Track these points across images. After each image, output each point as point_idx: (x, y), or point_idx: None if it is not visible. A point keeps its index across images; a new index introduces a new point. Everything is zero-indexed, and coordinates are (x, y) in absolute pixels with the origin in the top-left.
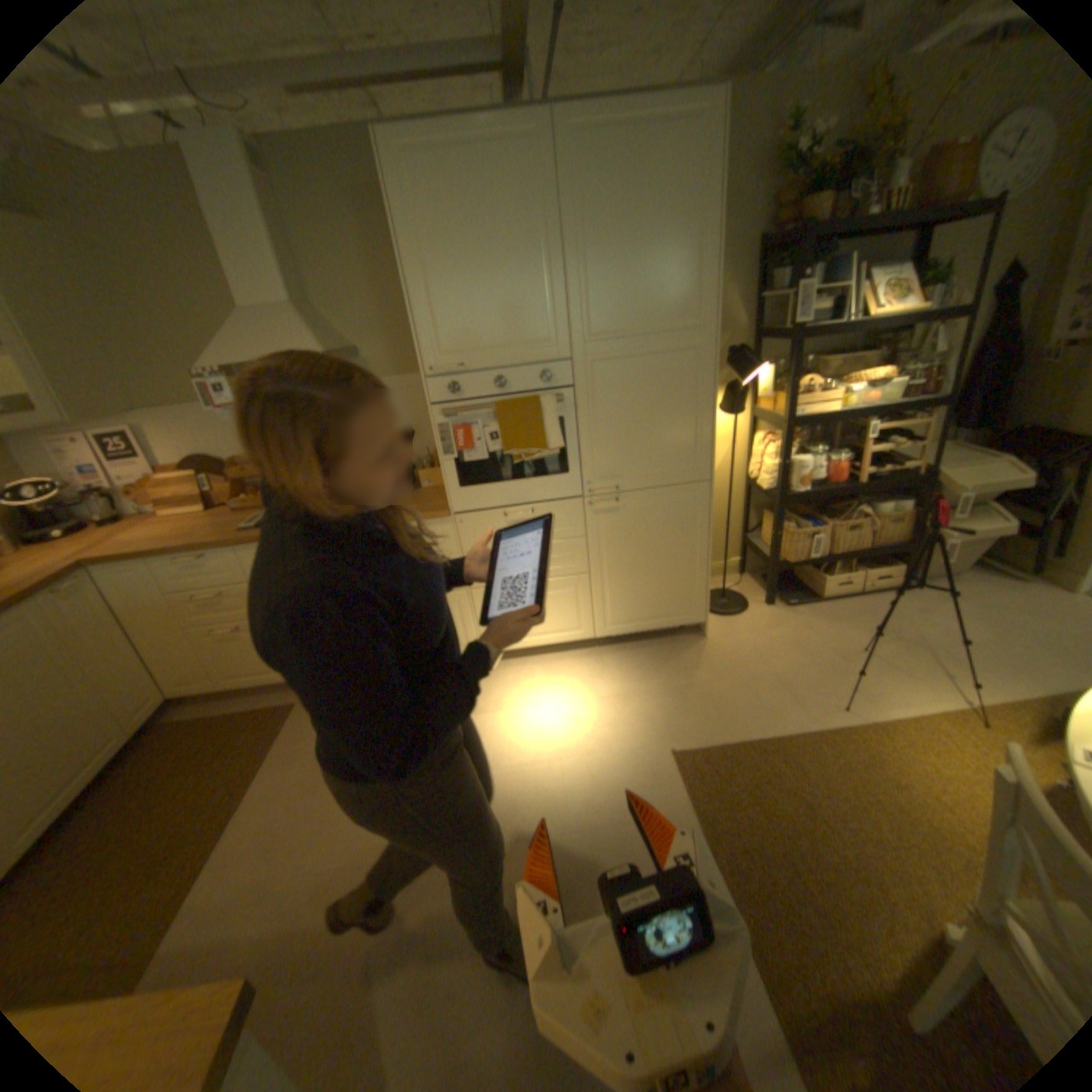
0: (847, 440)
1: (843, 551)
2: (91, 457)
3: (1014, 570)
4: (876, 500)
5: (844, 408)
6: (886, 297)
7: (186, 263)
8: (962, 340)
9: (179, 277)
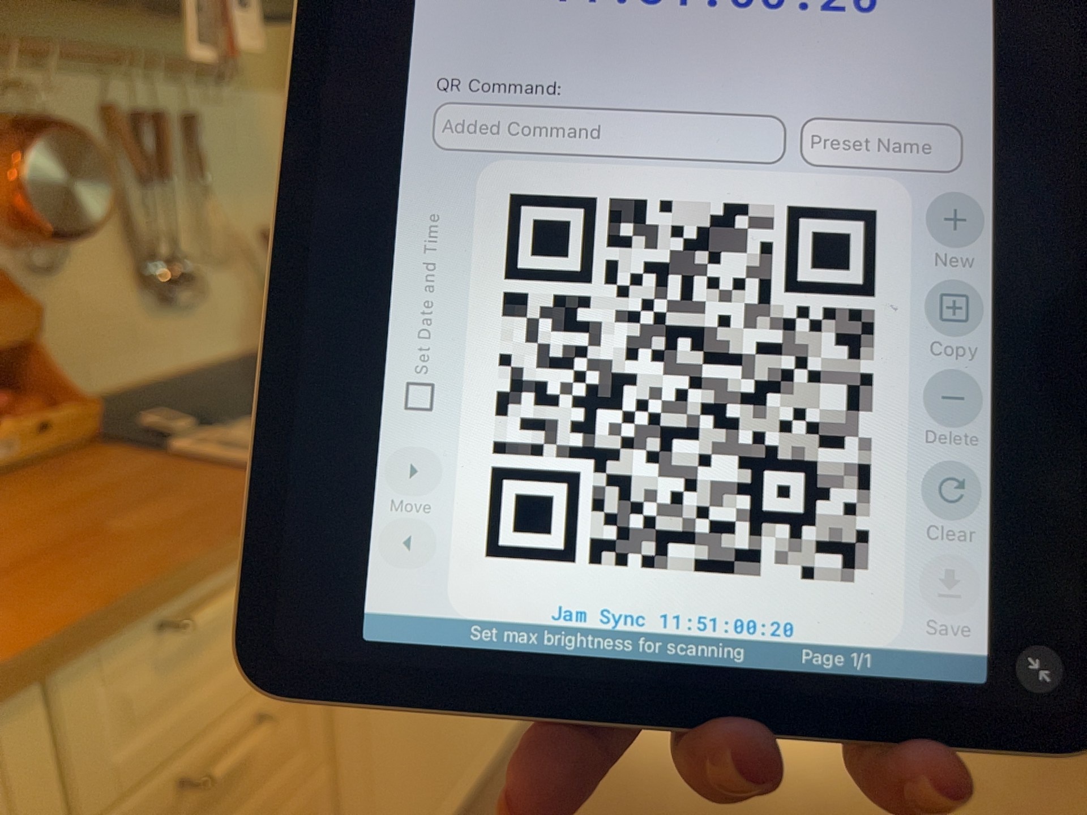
0: None
1: None
2: None
3: None
4: None
5: None
6: None
7: None
8: None
9: None
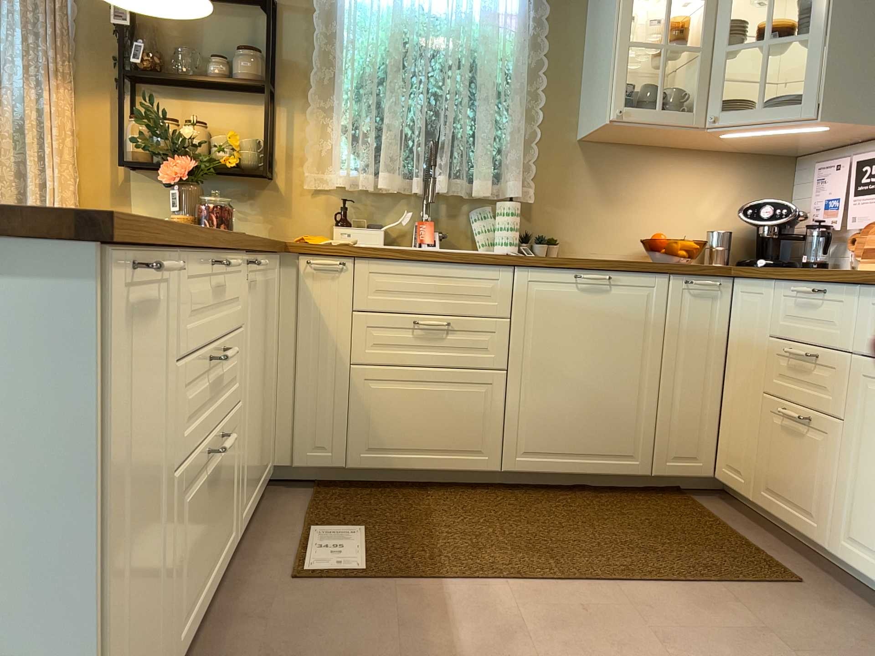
0: None
1: None
2: (848, 193)
3: None
4: None
5: None
6: None
7: None
8: None
9: None
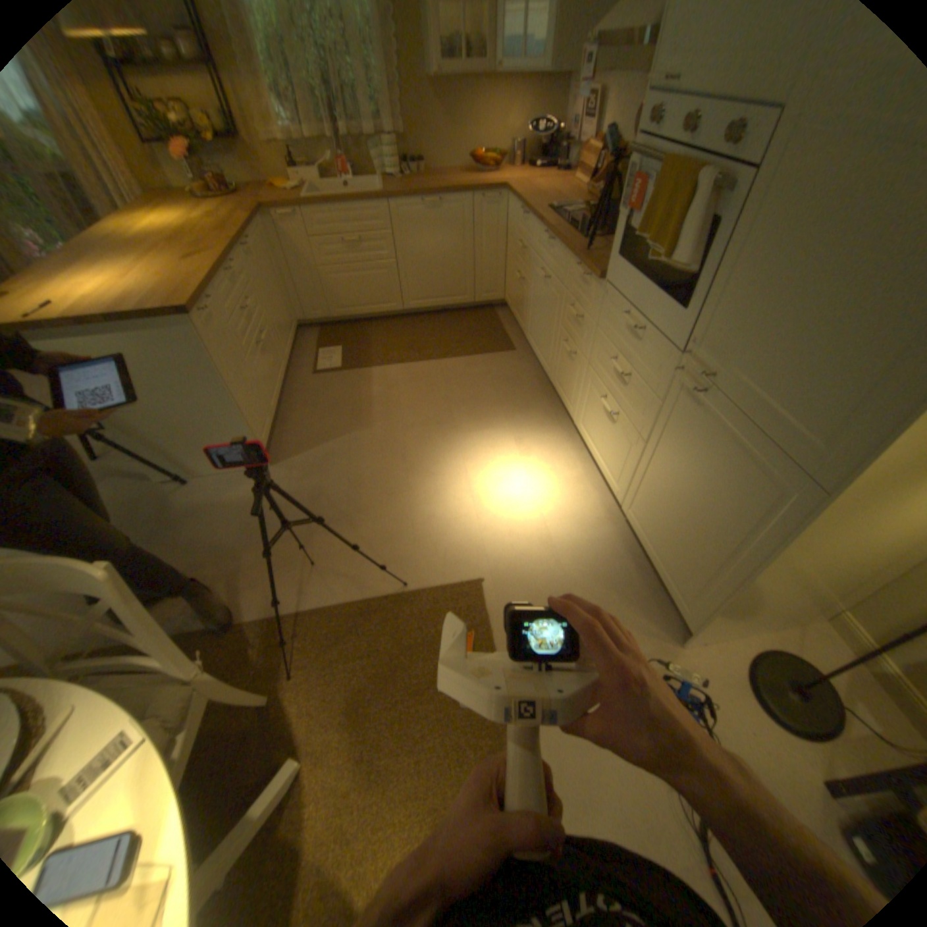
0: None
1: None
2: (585, 112)
3: None
4: None
5: None
6: None
7: None
8: None
9: None
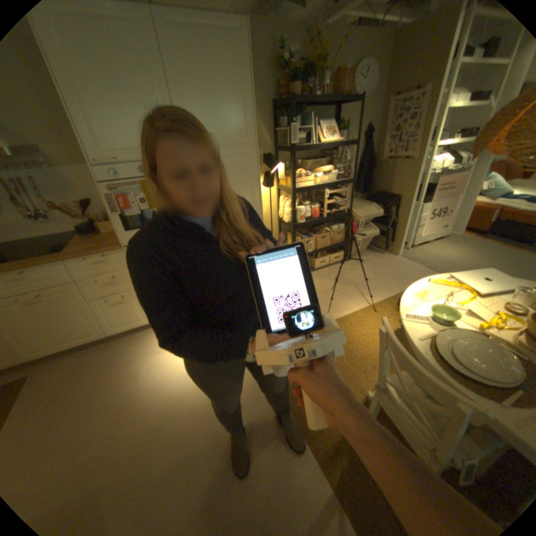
0: (317, 199)
1: (320, 248)
2: None
3: (379, 249)
4: (330, 225)
5: (314, 184)
6: (326, 134)
7: None
8: (355, 155)
9: None
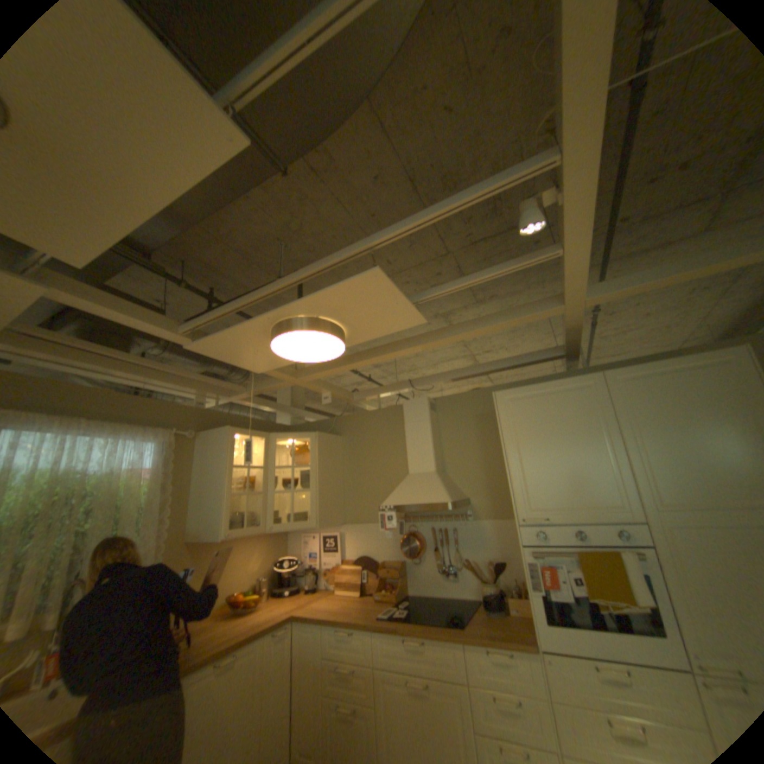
0: None
1: None
2: (316, 550)
3: None
4: None
5: None
6: None
7: (390, 453)
8: None
9: (385, 459)
